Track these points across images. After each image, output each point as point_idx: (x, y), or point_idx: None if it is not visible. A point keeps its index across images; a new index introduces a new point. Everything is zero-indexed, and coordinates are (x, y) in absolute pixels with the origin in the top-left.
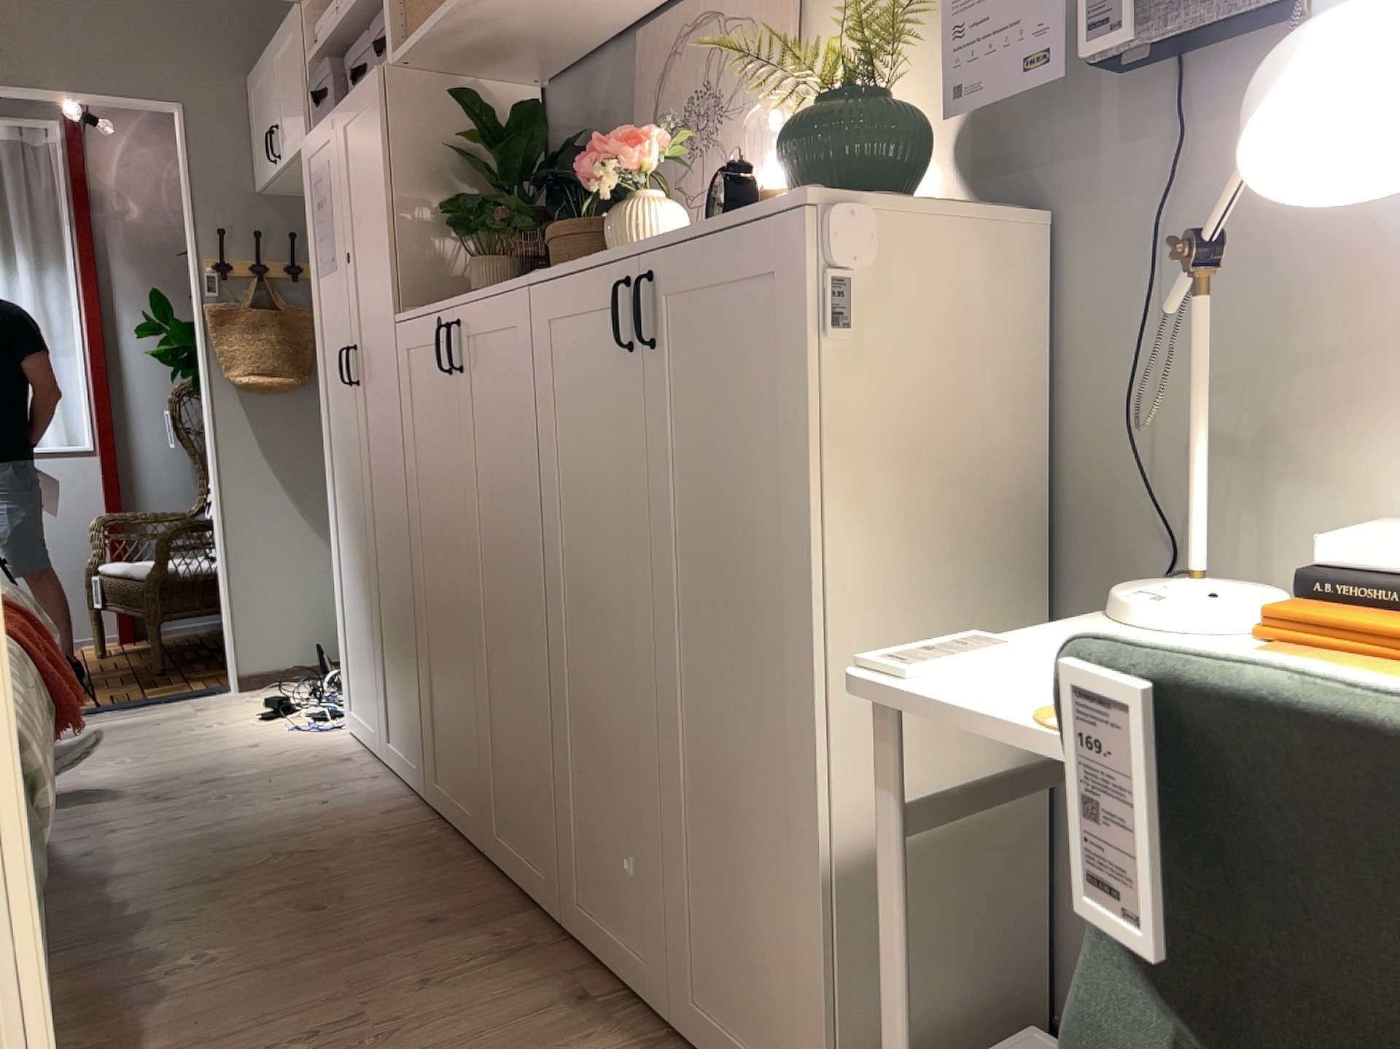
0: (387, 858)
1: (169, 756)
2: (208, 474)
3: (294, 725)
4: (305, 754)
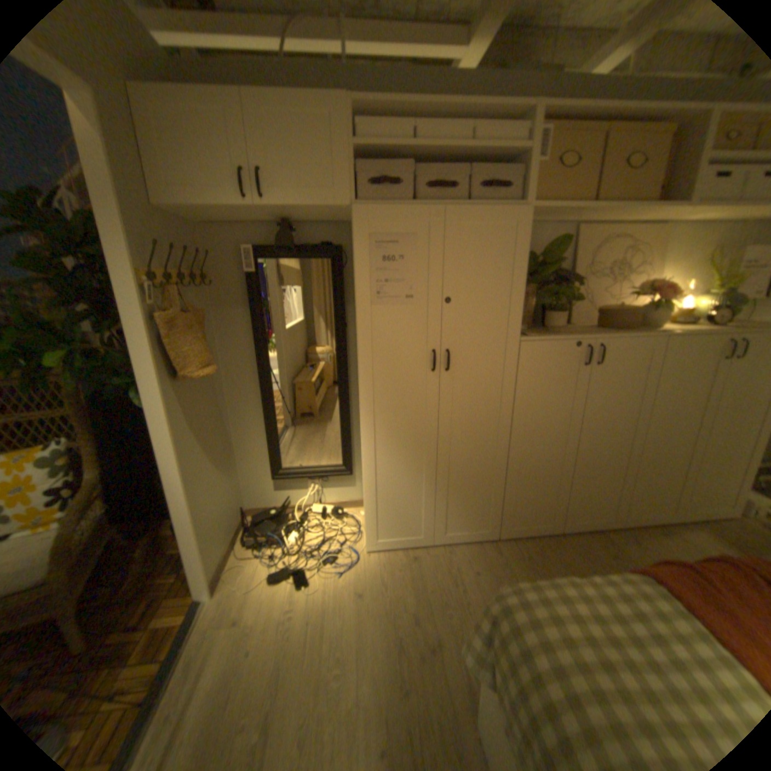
0: (553, 560)
1: (344, 644)
2: (158, 460)
3: (334, 574)
4: (393, 573)
